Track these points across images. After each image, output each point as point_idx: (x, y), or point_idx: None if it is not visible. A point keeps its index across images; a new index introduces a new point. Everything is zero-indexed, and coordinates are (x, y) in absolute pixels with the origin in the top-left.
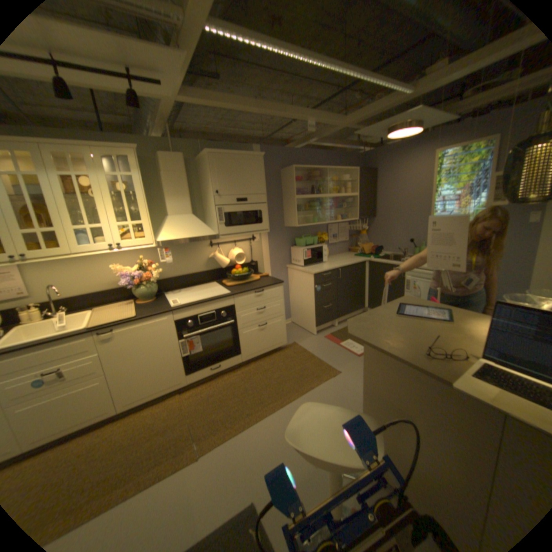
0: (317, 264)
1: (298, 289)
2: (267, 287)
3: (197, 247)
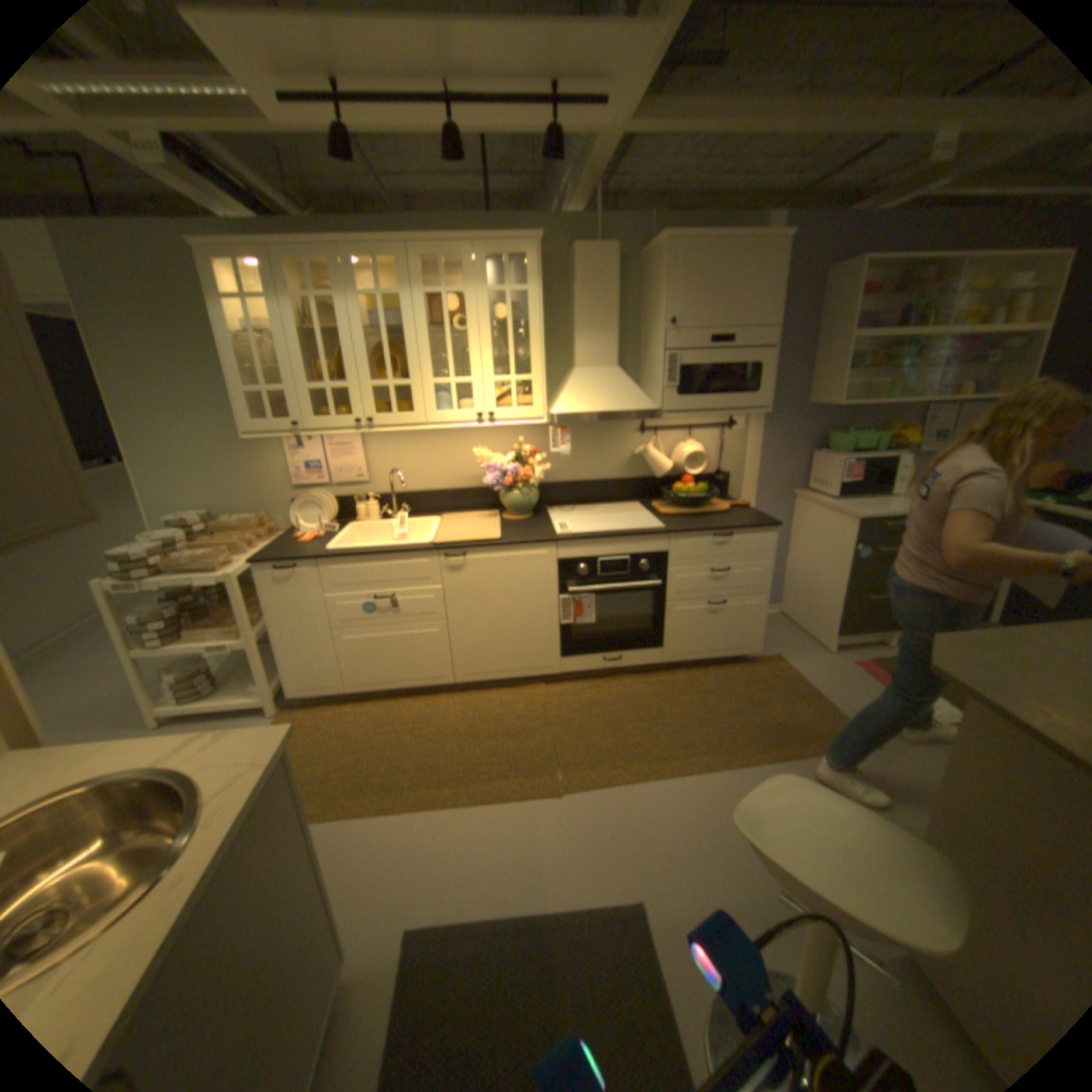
0: (876, 496)
1: (814, 545)
2: (742, 528)
3: (616, 432)
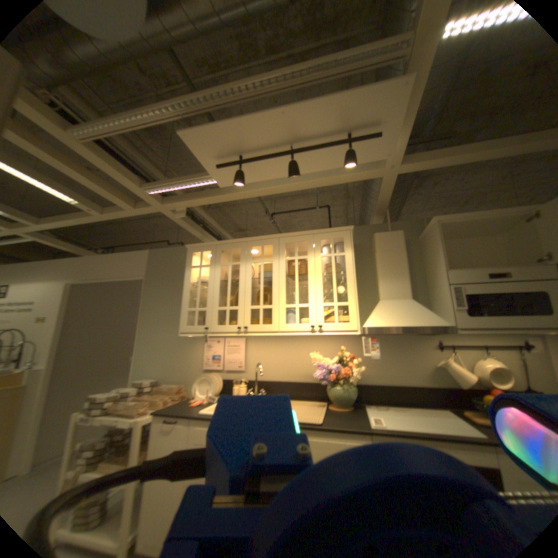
0: None
1: None
2: None
3: (418, 346)
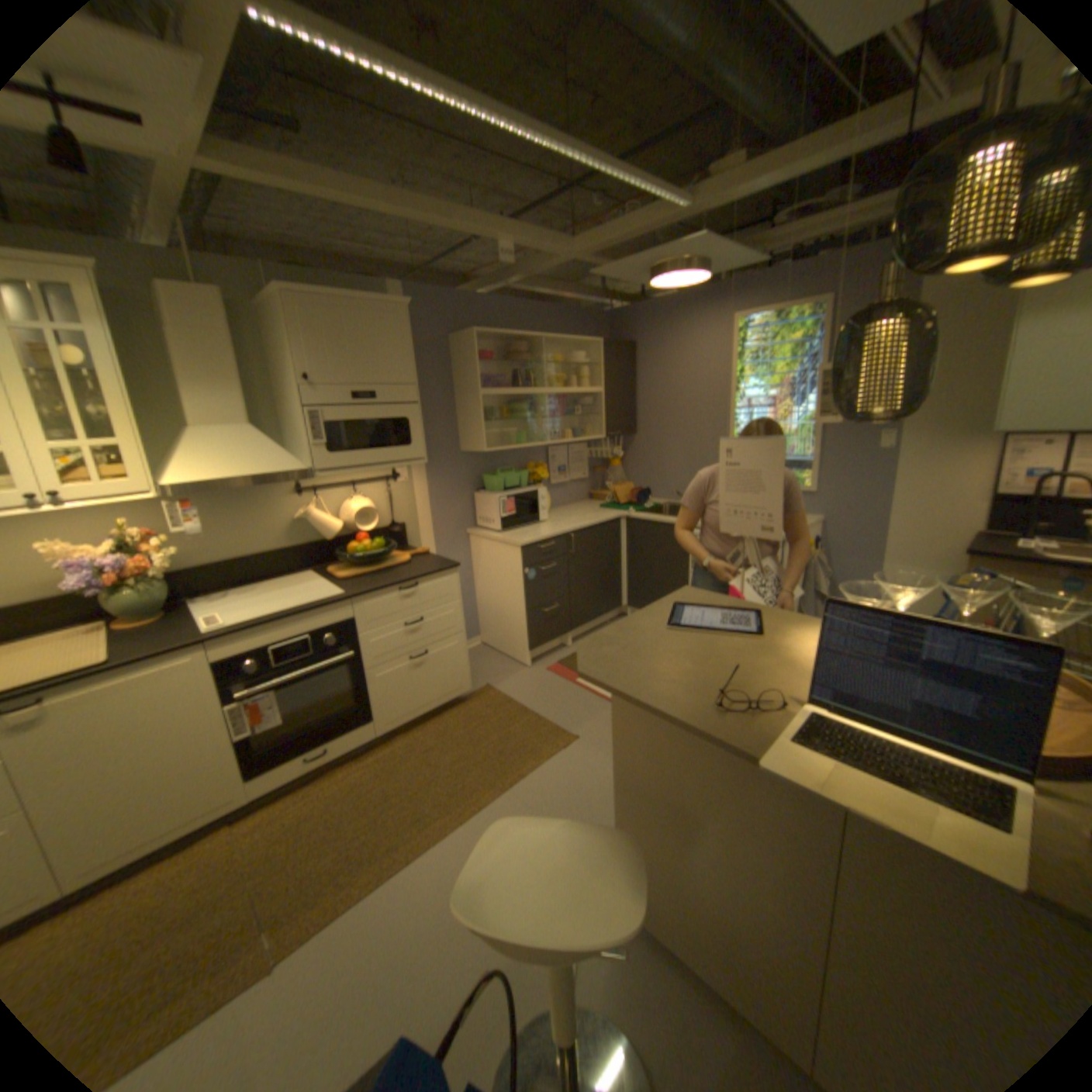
0: (528, 526)
1: (493, 577)
2: (424, 577)
3: (266, 497)
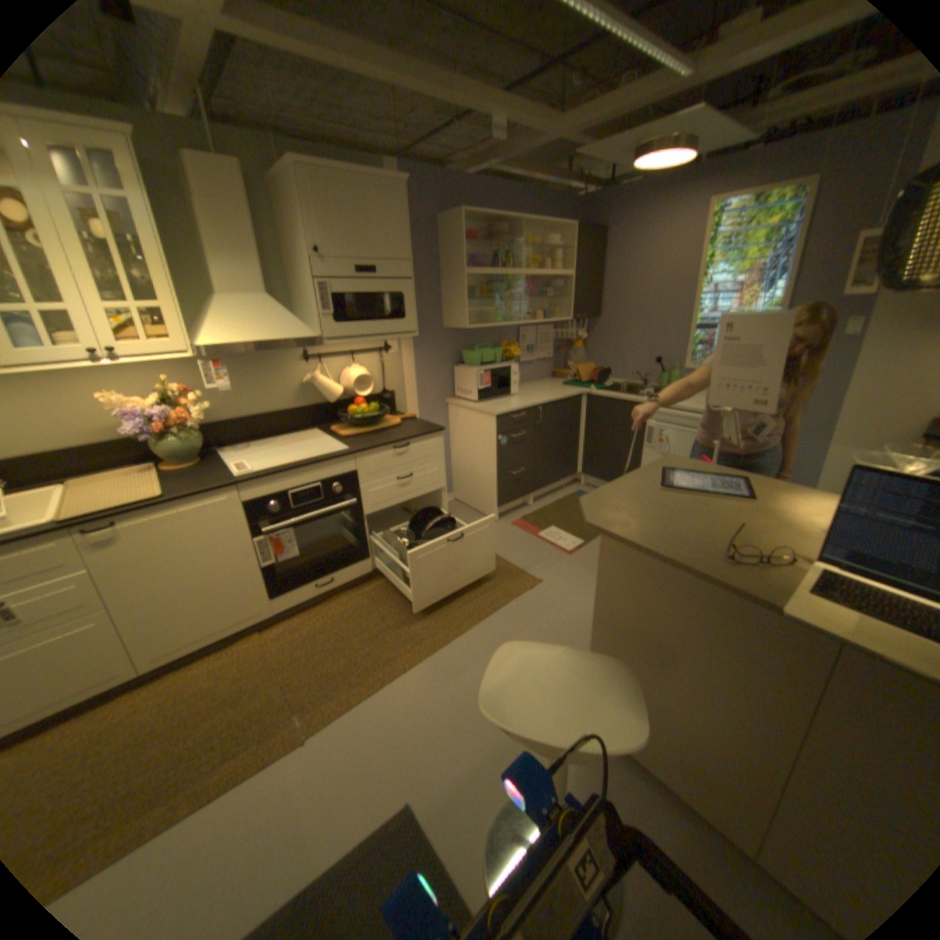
0: (500, 399)
1: (468, 442)
2: (415, 439)
3: (279, 362)
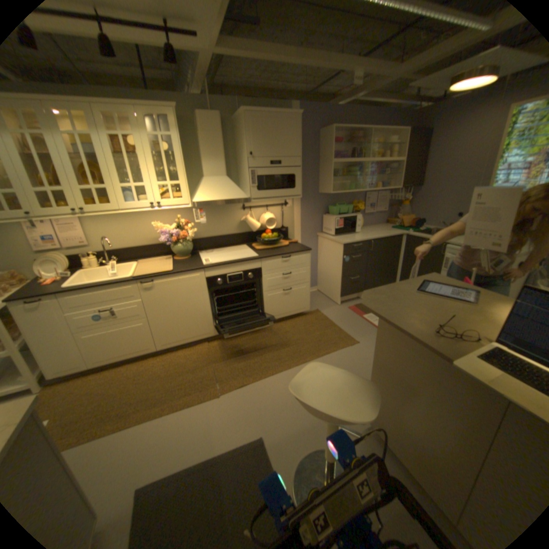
0: (349, 234)
1: (327, 258)
2: (294, 253)
3: (230, 210)
